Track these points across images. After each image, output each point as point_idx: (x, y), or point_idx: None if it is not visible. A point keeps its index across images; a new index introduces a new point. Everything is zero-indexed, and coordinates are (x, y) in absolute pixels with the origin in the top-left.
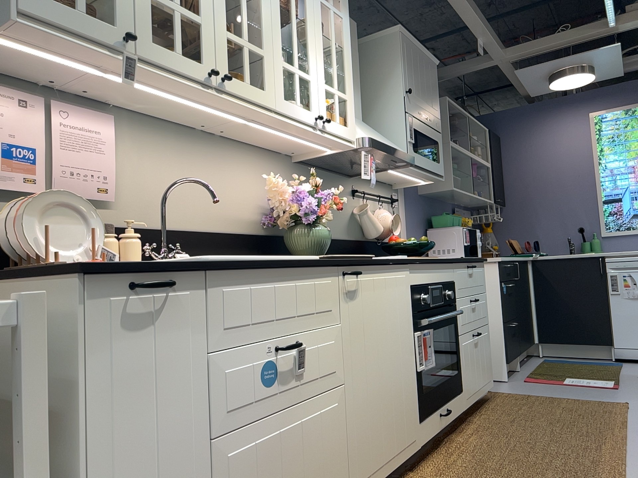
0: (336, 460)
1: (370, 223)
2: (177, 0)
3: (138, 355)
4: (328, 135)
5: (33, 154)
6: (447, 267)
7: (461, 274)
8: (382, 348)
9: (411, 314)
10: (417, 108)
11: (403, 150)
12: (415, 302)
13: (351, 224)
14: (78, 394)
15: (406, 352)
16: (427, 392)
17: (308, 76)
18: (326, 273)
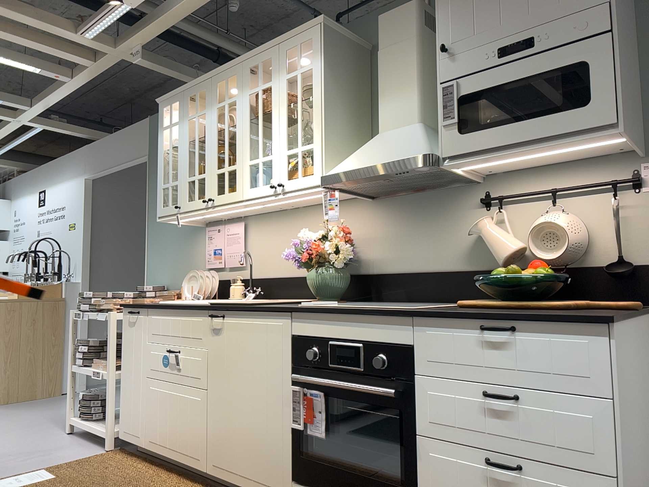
0: (197, 433)
1: (490, 245)
2: (196, 173)
3: (132, 335)
4: (288, 193)
5: (220, 250)
6: (388, 322)
7: (442, 338)
8: (242, 380)
9: (293, 365)
10: (477, 53)
11: (413, 151)
12: (297, 353)
13: (476, 247)
14: (122, 342)
15: (273, 398)
16: (310, 461)
17: (269, 156)
18: (199, 314)
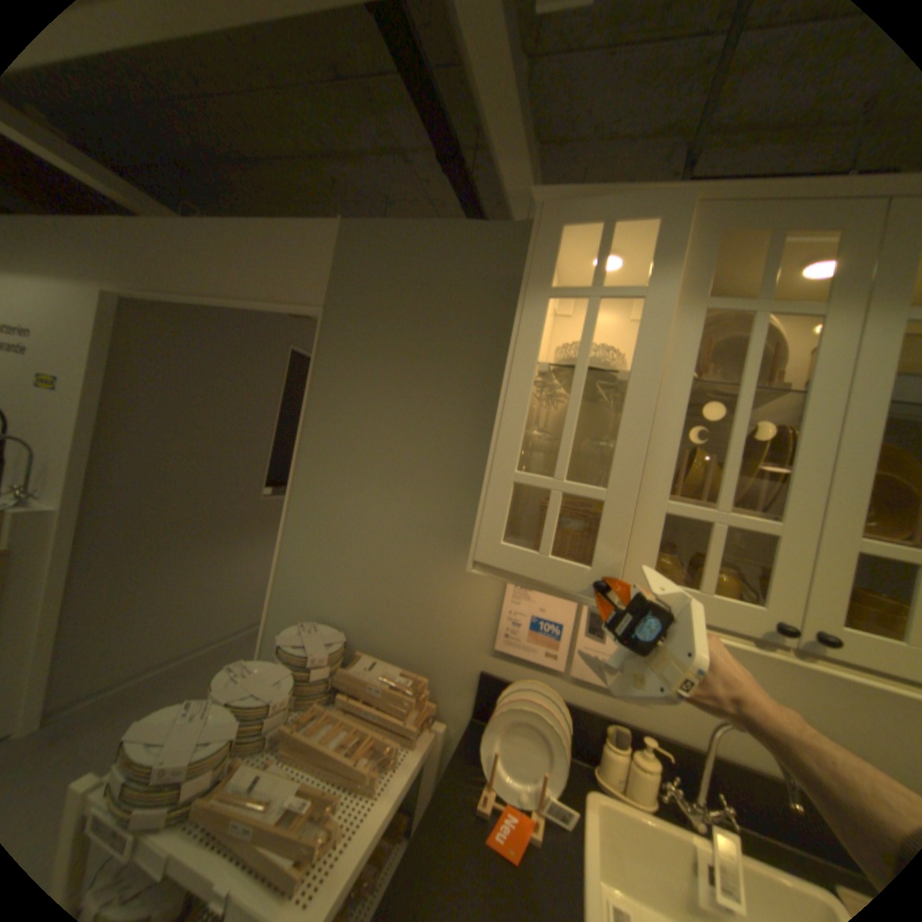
0: None
1: None
2: (728, 503)
3: None
4: None
5: (560, 629)
6: None
7: None
8: None
9: None
10: None
11: None
12: None
13: None
14: None
15: None
16: None
17: None
18: None
